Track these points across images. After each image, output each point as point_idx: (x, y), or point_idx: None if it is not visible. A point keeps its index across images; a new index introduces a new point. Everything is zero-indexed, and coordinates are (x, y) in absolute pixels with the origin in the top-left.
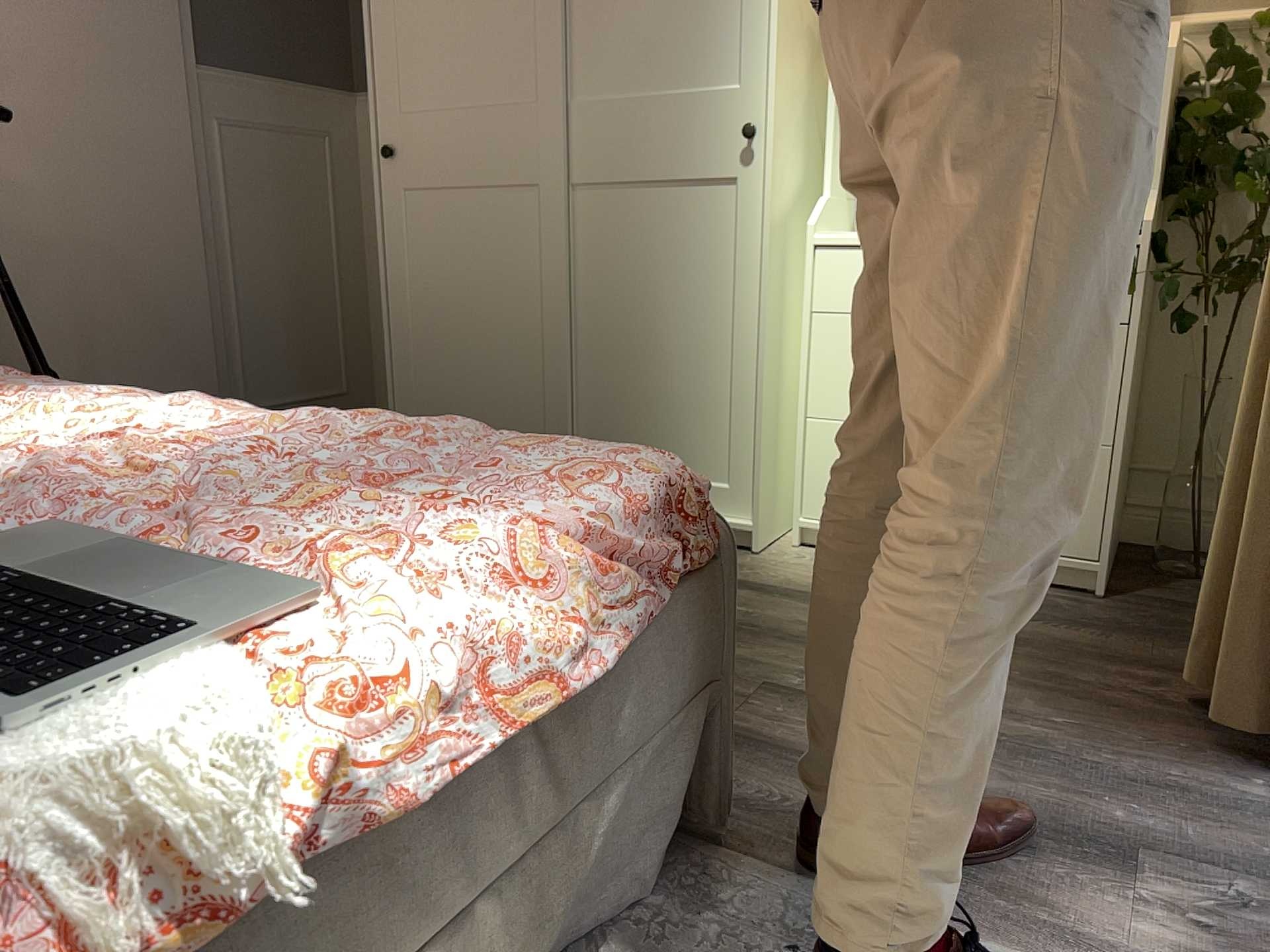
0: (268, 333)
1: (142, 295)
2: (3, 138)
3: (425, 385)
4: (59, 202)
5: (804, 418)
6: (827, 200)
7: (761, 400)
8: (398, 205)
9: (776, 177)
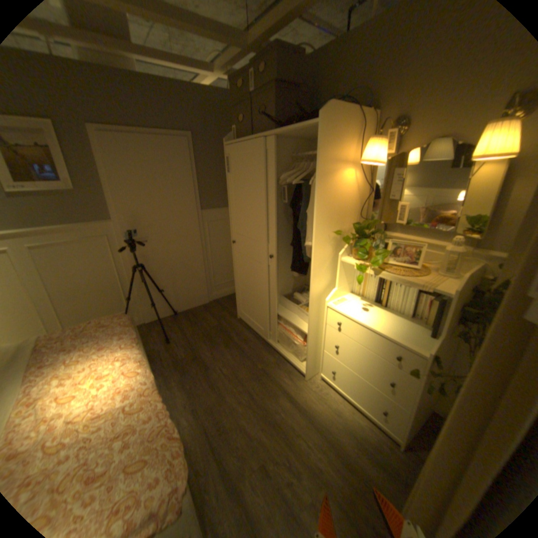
0: (219, 268)
1: (186, 266)
2: (152, 239)
3: (242, 298)
4: (165, 250)
5: (323, 350)
6: (336, 290)
7: (308, 345)
8: (236, 255)
9: (315, 287)
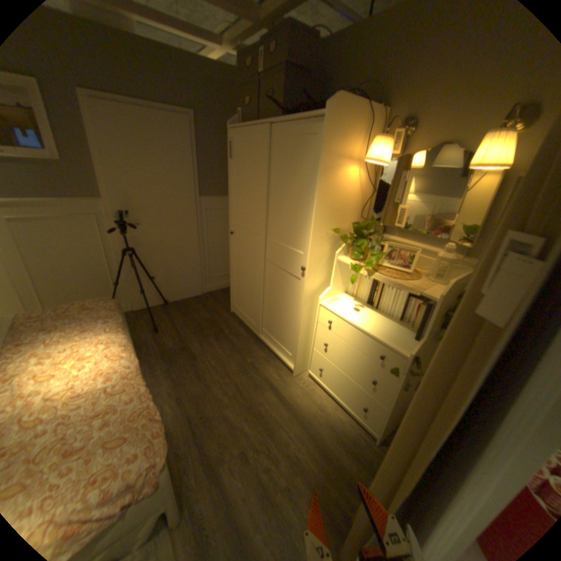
0: (216, 260)
1: (180, 255)
2: (145, 223)
3: (237, 292)
4: (159, 236)
5: (313, 347)
6: (330, 288)
7: (298, 341)
8: (234, 246)
9: (309, 284)
